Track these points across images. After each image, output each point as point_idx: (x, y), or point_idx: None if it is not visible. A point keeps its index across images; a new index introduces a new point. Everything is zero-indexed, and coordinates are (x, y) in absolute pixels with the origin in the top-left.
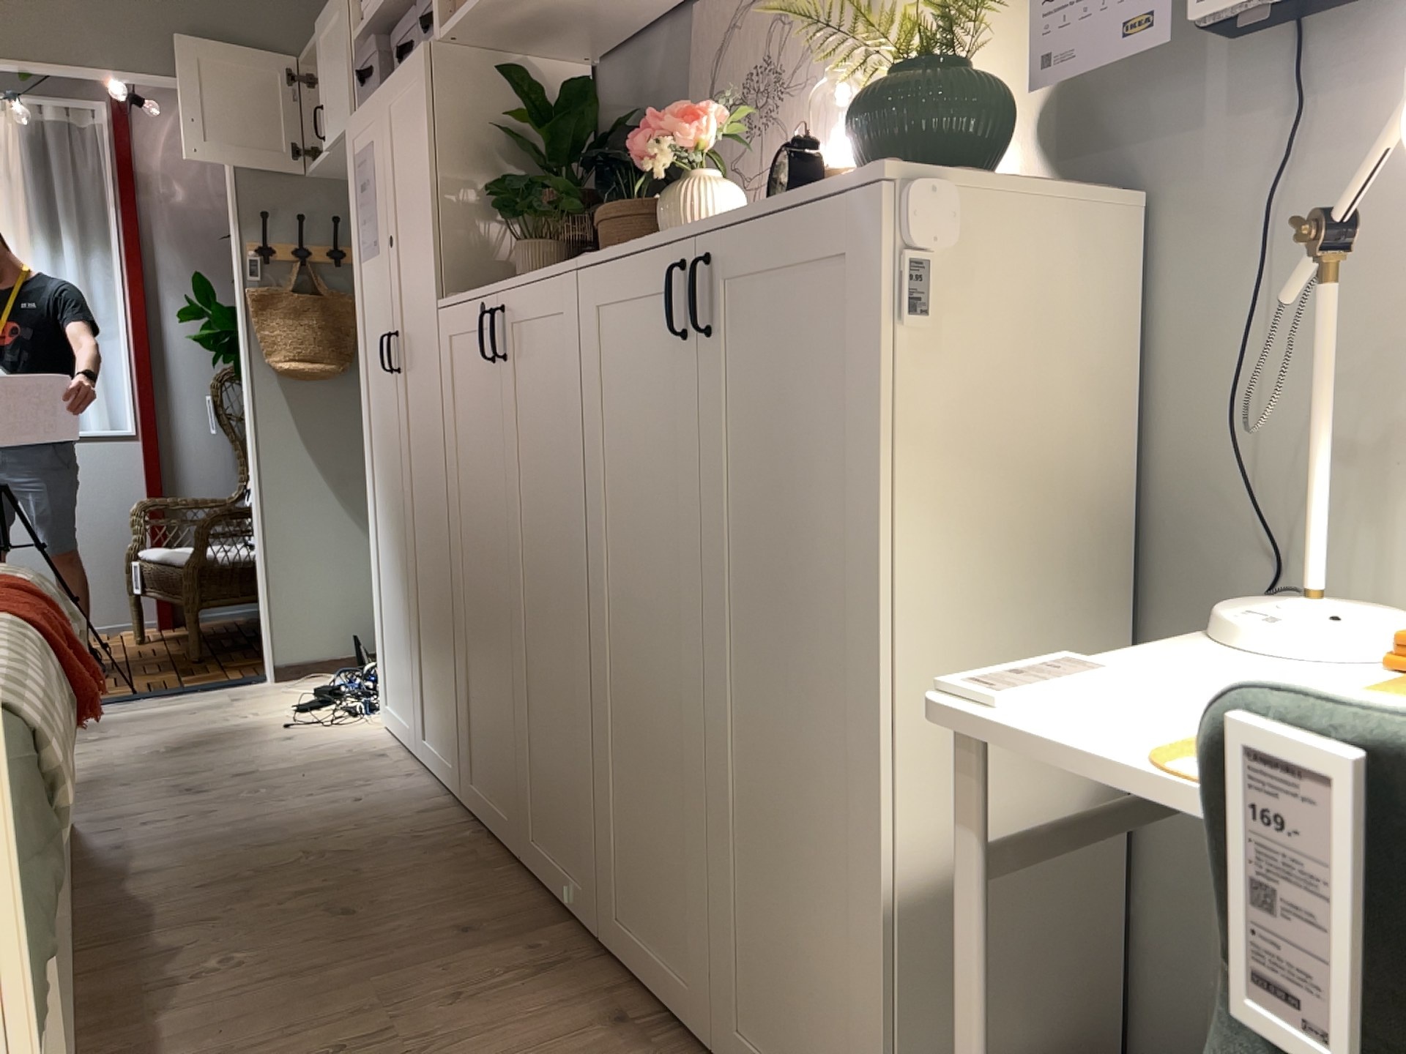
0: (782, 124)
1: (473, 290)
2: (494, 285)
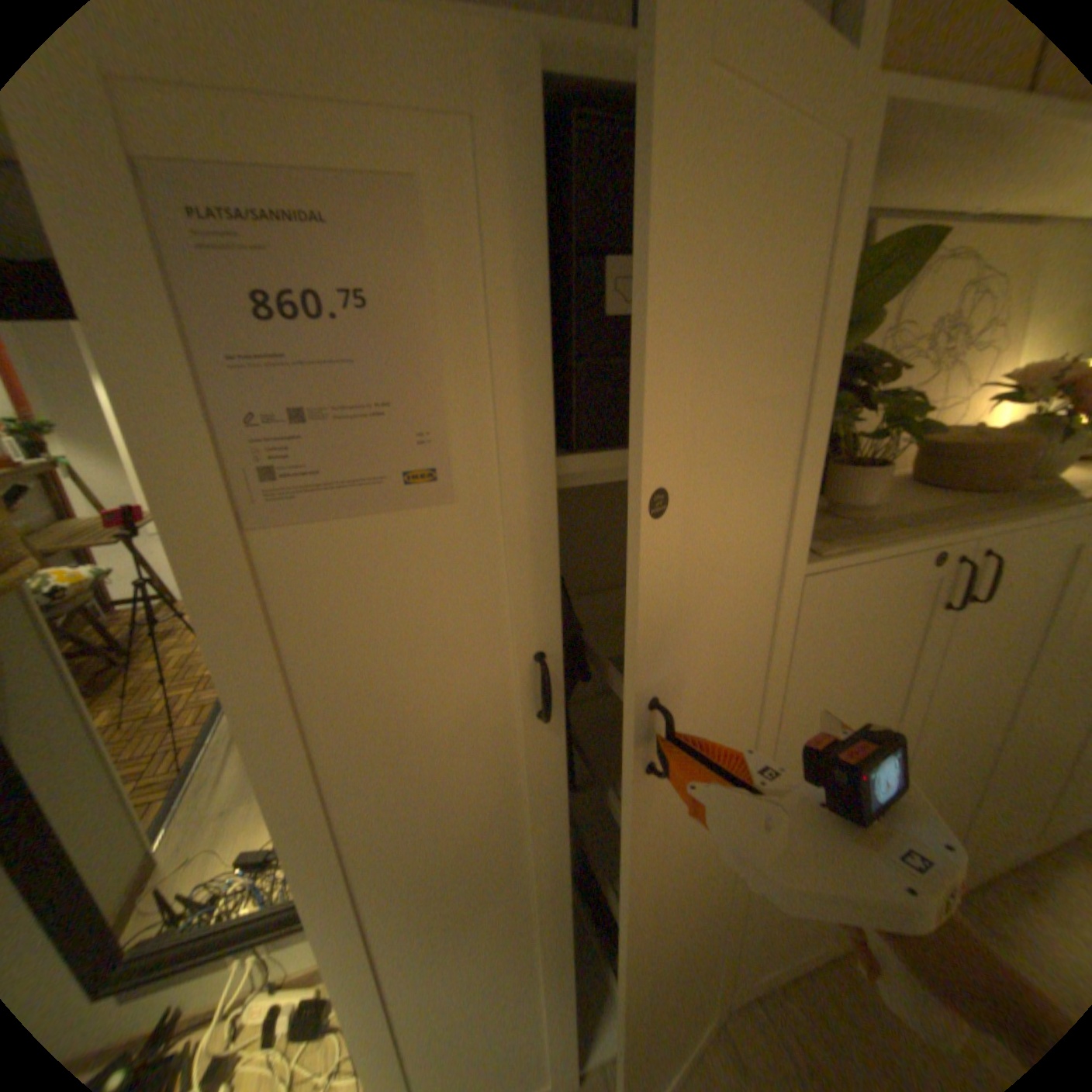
0: (966, 369)
1: (910, 539)
2: (953, 528)
